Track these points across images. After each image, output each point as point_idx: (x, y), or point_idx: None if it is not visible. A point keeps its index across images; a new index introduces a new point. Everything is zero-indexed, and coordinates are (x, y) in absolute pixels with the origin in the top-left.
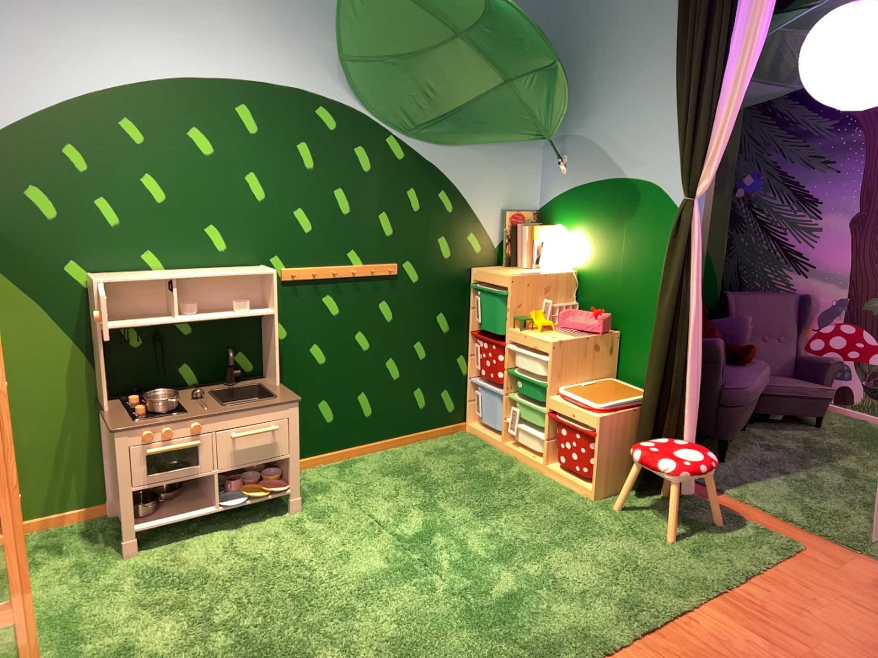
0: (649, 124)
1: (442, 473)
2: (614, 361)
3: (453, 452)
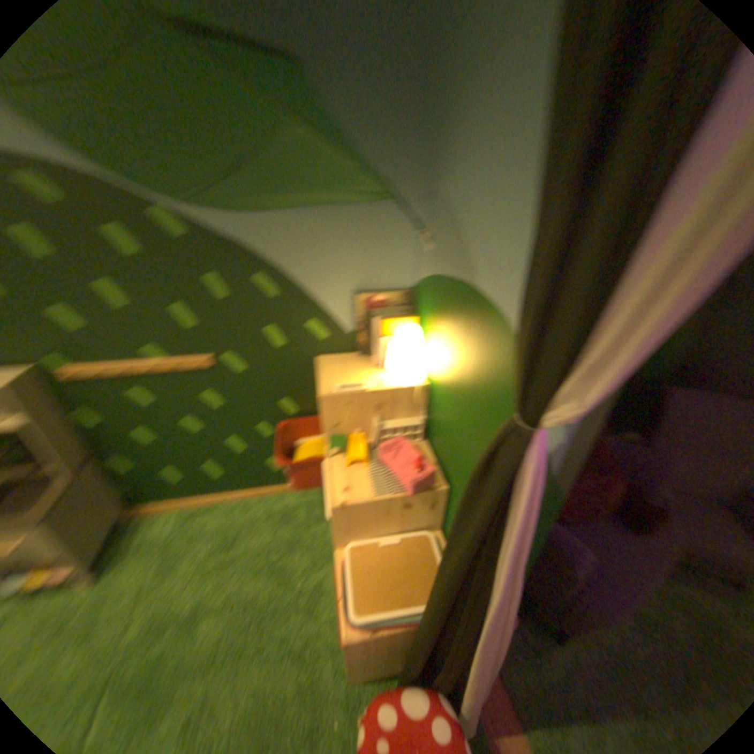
0: (522, 188)
1: (253, 559)
2: (437, 516)
3: (292, 522)
